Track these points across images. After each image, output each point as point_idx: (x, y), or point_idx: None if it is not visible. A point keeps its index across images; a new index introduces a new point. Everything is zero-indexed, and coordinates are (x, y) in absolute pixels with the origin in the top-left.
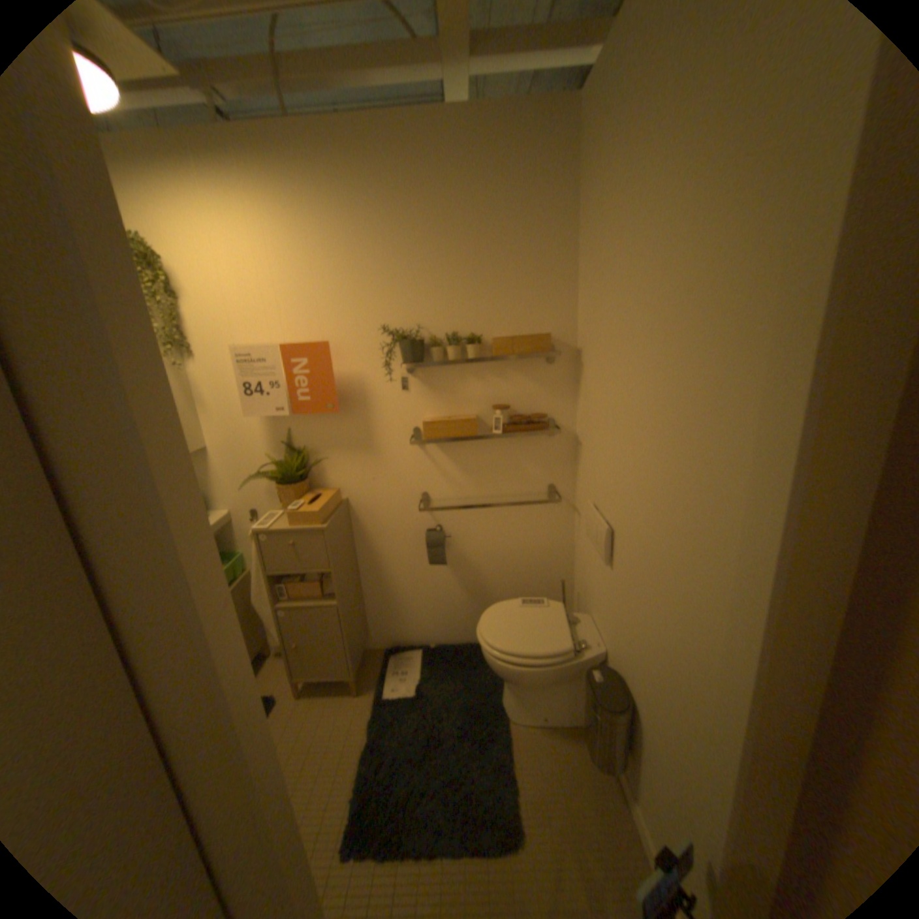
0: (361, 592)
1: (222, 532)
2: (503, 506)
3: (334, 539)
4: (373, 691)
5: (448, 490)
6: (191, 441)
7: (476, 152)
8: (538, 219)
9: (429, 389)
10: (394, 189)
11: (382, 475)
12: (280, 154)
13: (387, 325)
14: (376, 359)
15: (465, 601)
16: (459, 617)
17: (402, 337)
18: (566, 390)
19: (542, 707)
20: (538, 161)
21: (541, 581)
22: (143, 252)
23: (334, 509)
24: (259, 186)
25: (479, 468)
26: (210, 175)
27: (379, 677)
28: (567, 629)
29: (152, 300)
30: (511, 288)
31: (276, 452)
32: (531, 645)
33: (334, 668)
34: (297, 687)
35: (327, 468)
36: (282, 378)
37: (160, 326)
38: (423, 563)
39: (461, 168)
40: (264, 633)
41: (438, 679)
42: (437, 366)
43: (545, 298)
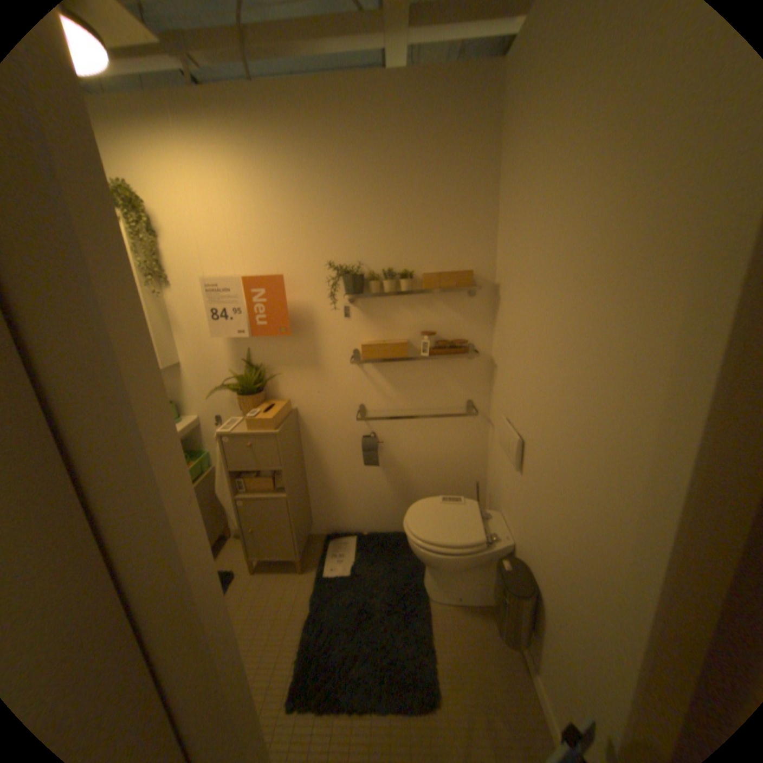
0: (306, 487)
1: (192, 434)
2: (428, 418)
3: (284, 442)
4: (315, 569)
5: (381, 402)
6: (167, 357)
7: (412, 111)
8: (465, 170)
9: (367, 316)
10: (341, 143)
11: (326, 389)
12: (244, 113)
13: (333, 261)
14: (323, 290)
15: (393, 496)
16: (388, 509)
17: (345, 271)
18: (485, 319)
19: (457, 588)
20: (466, 120)
21: (459, 481)
22: (129, 196)
23: (285, 417)
24: (226, 140)
25: (408, 385)
26: (185, 131)
27: (320, 558)
28: (480, 523)
29: (136, 237)
30: (439, 230)
31: (237, 368)
32: (450, 536)
33: (283, 549)
34: (252, 564)
35: (279, 382)
36: (243, 306)
37: (142, 259)
38: (359, 463)
39: (399, 125)
40: (225, 518)
41: (370, 561)
42: (374, 297)
43: (469, 239)
